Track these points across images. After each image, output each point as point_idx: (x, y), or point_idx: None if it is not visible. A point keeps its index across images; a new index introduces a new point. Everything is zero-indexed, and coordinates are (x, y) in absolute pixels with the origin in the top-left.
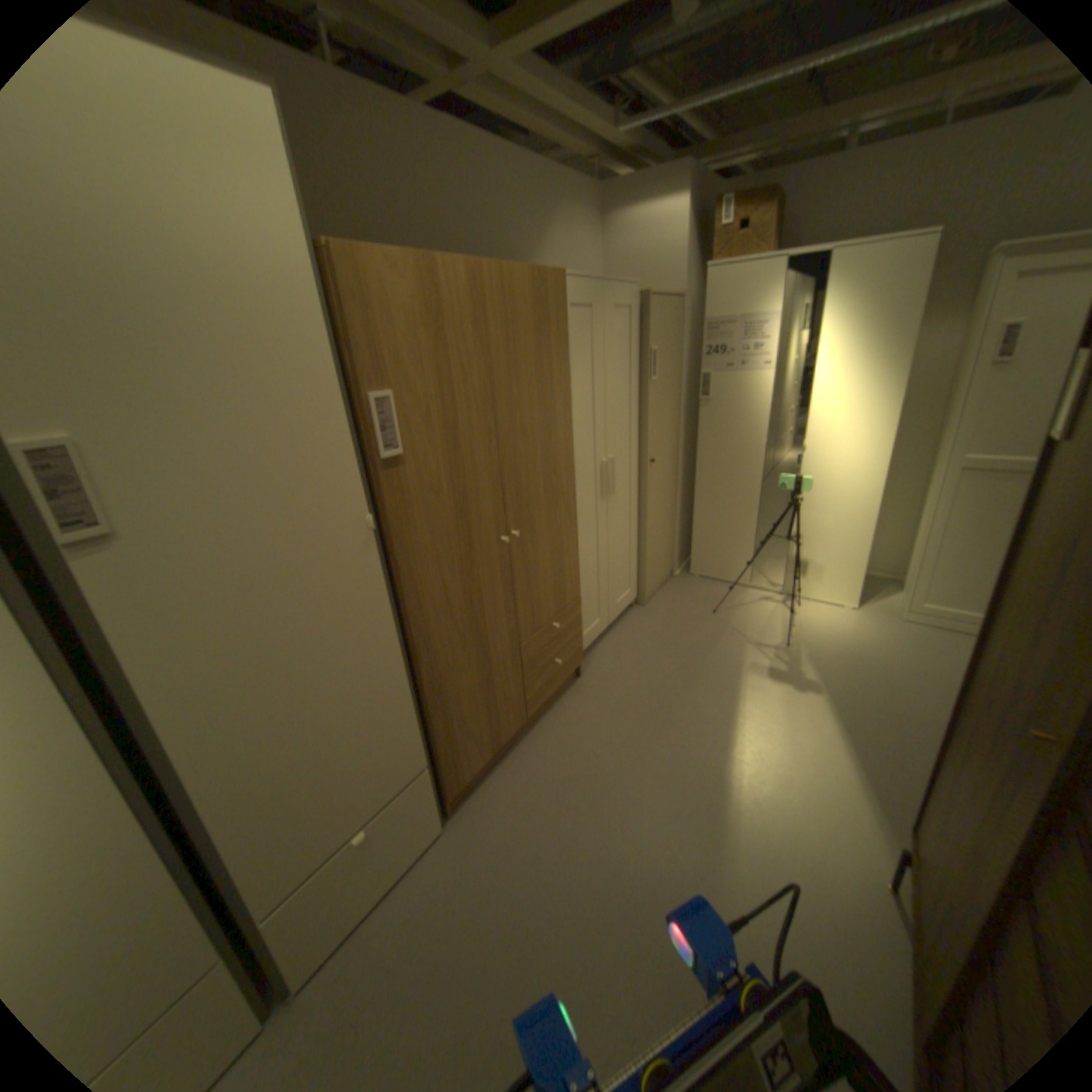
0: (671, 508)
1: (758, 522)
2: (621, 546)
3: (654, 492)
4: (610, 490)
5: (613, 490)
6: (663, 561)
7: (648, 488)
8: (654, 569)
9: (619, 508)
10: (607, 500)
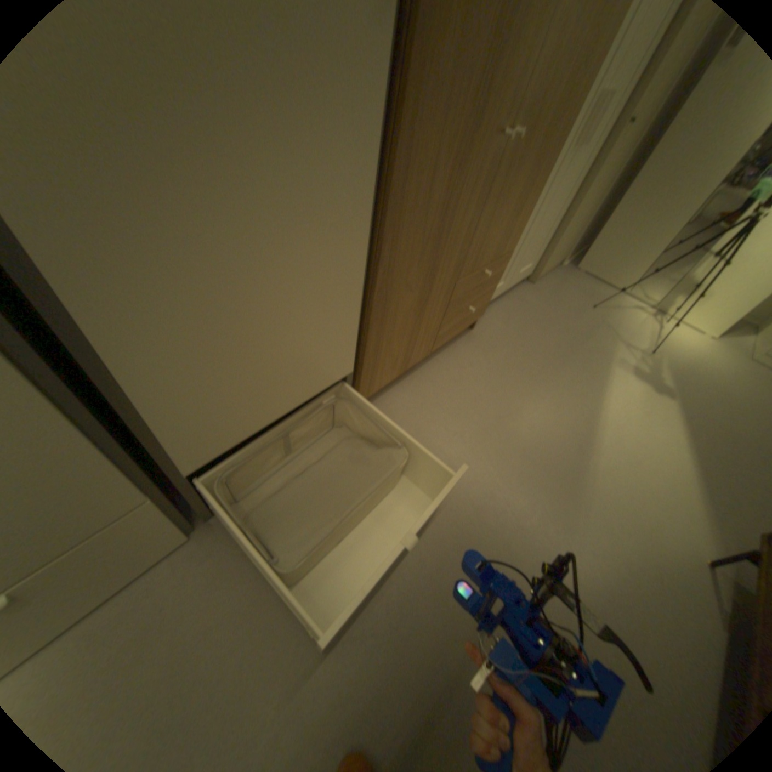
0: (604, 191)
1: (679, 231)
2: (553, 214)
3: (609, 162)
4: (588, 135)
5: (591, 135)
6: (567, 245)
7: (610, 153)
8: (559, 251)
9: (577, 166)
10: (578, 148)
